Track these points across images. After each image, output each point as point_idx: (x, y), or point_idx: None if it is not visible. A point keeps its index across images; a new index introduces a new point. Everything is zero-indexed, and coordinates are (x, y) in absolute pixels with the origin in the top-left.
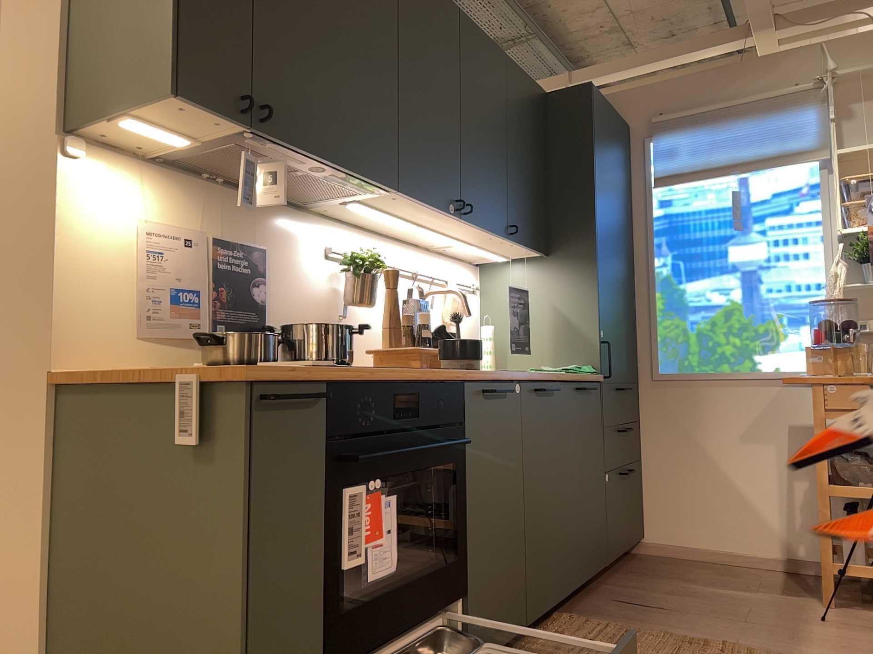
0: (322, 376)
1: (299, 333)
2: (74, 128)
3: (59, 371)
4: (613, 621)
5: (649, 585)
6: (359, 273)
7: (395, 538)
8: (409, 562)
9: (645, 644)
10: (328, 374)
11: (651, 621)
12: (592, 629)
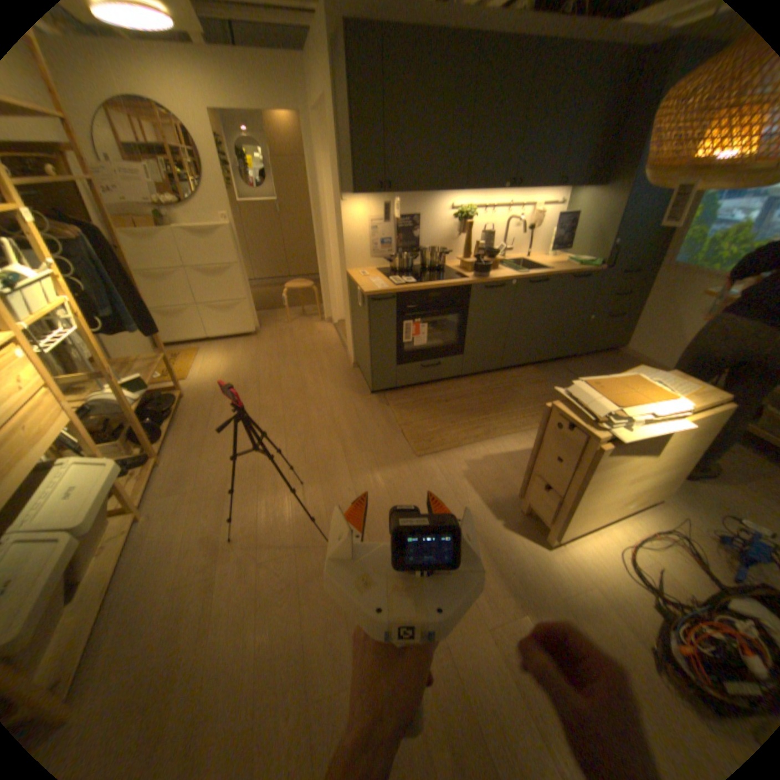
0: (395, 291)
1: (422, 254)
2: (341, 191)
3: (347, 271)
4: (549, 376)
5: (594, 367)
6: (465, 216)
7: (435, 333)
8: (446, 339)
9: (544, 388)
10: (395, 291)
11: (565, 381)
12: (533, 376)
